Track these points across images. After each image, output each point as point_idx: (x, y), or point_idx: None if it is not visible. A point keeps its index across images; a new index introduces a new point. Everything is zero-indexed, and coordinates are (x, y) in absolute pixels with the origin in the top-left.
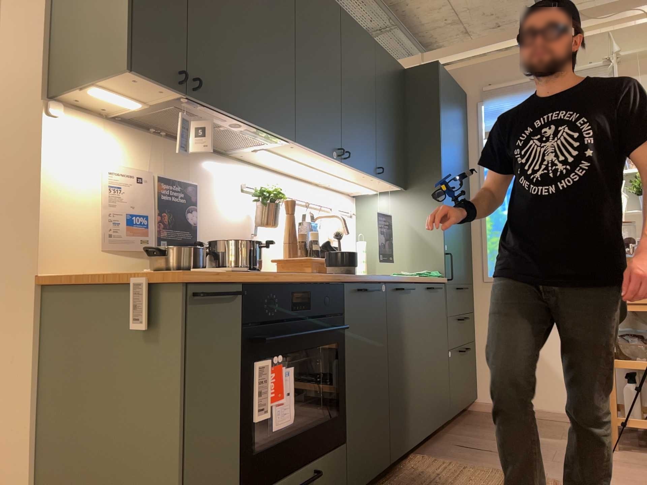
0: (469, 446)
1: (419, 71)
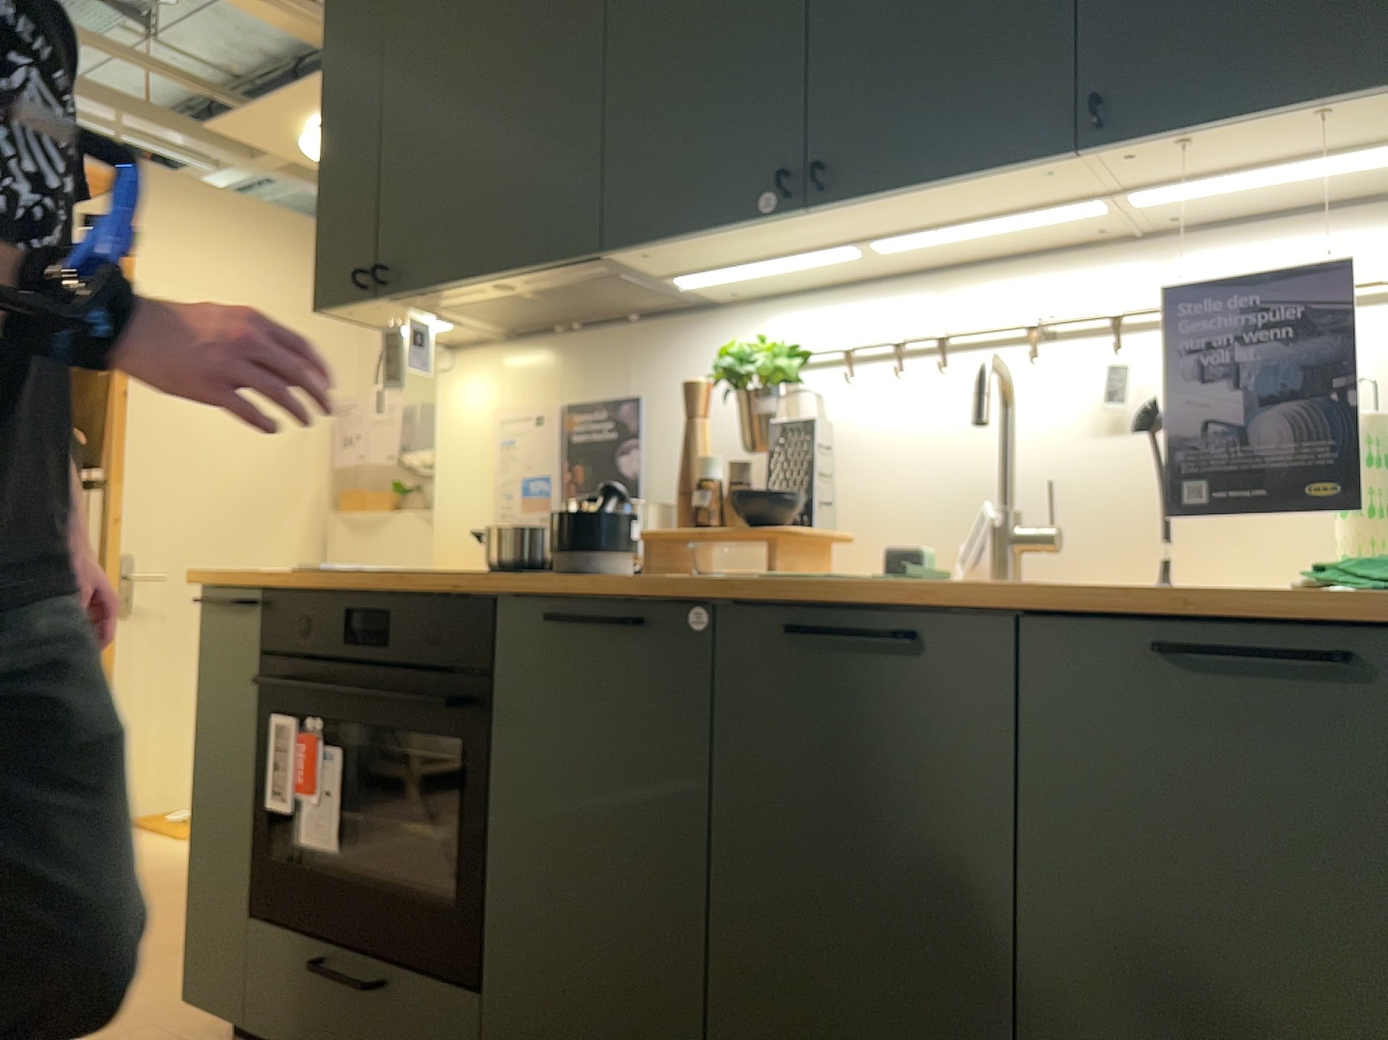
0: None
1: None
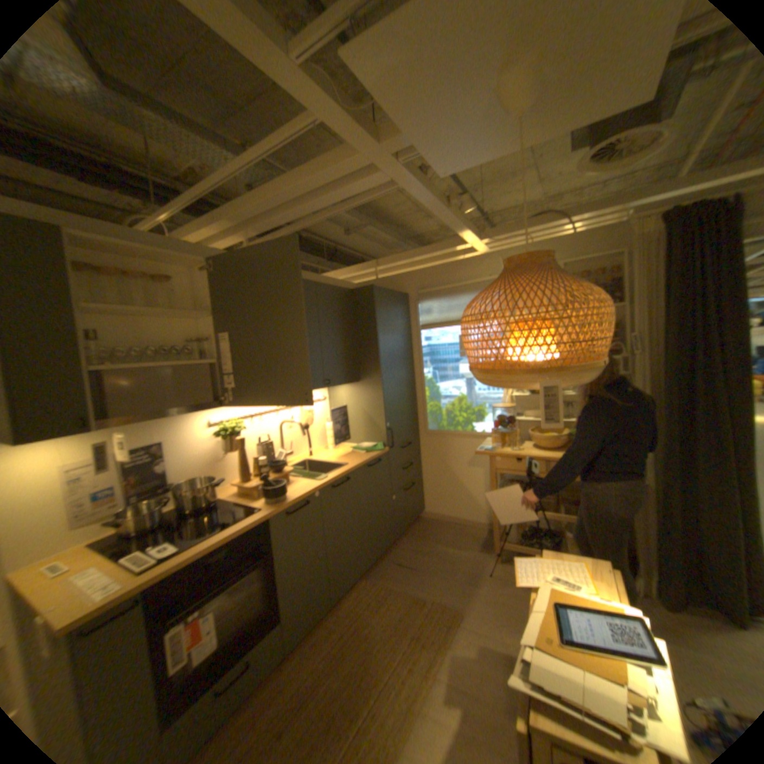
0: (402, 565)
1: (360, 292)
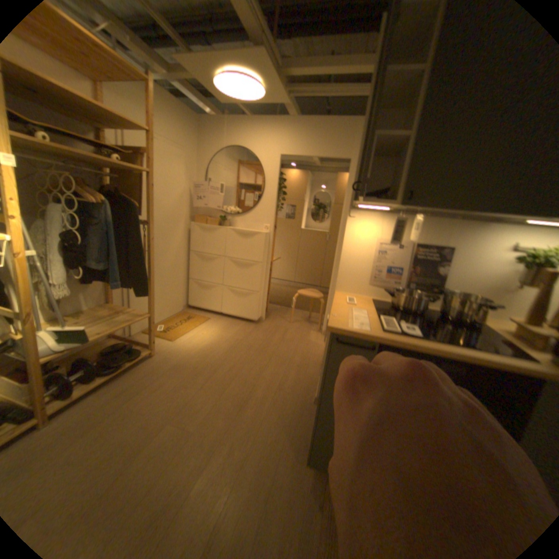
0: None
1: None
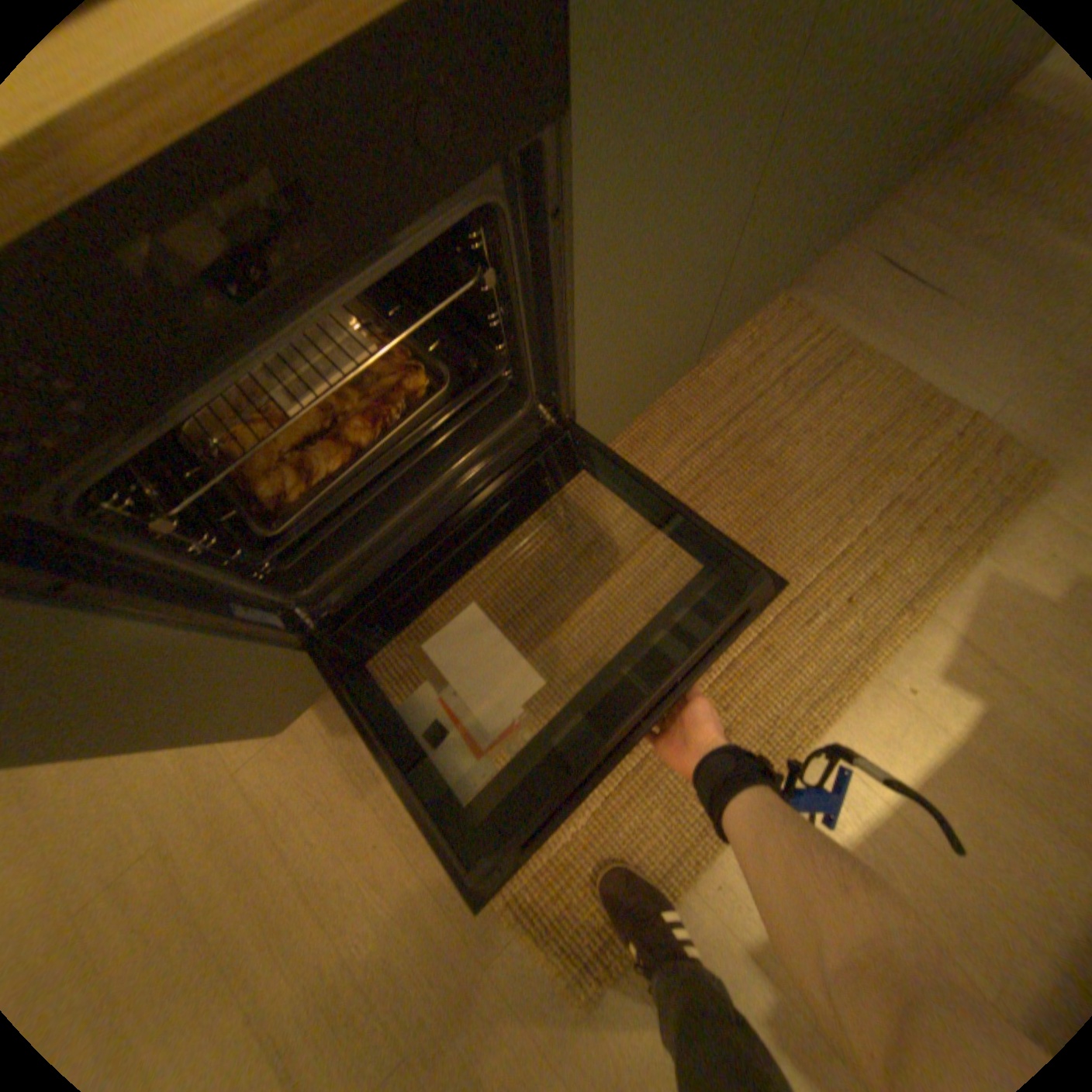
0: (902, 265)
1: None
